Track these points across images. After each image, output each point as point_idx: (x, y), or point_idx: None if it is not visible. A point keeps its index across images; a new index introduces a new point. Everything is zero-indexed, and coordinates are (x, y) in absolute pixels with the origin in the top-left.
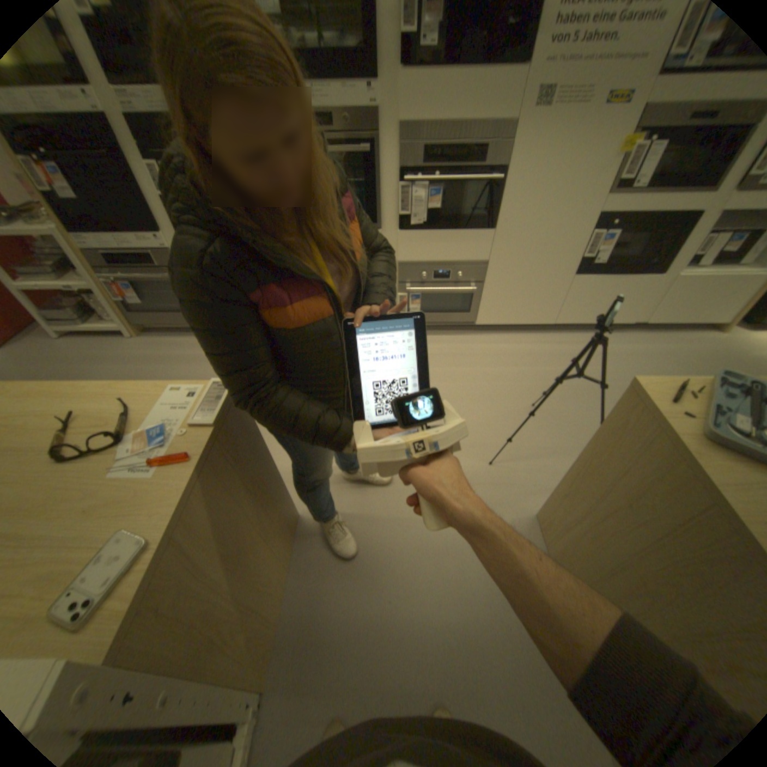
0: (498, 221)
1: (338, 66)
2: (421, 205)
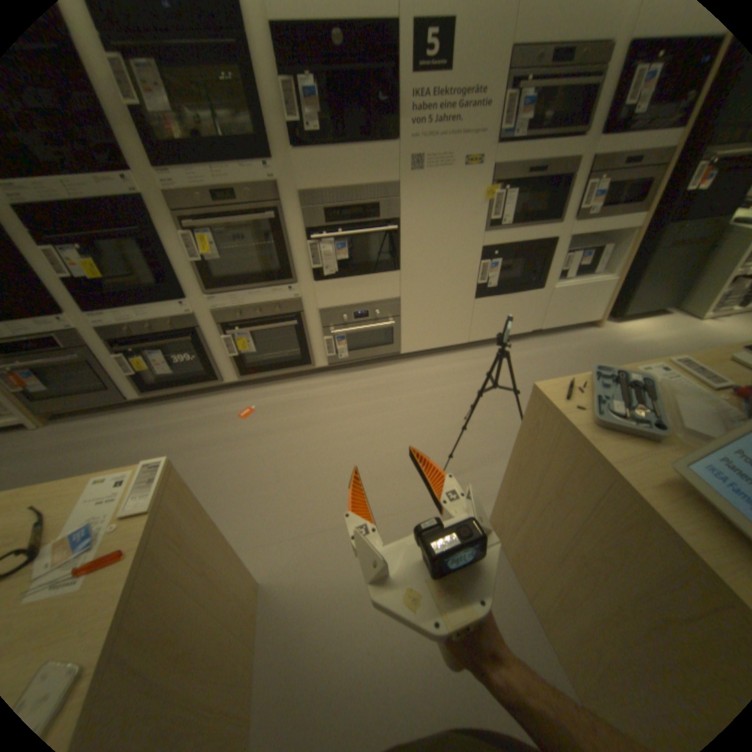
0: (401, 264)
1: (233, 150)
2: (330, 258)
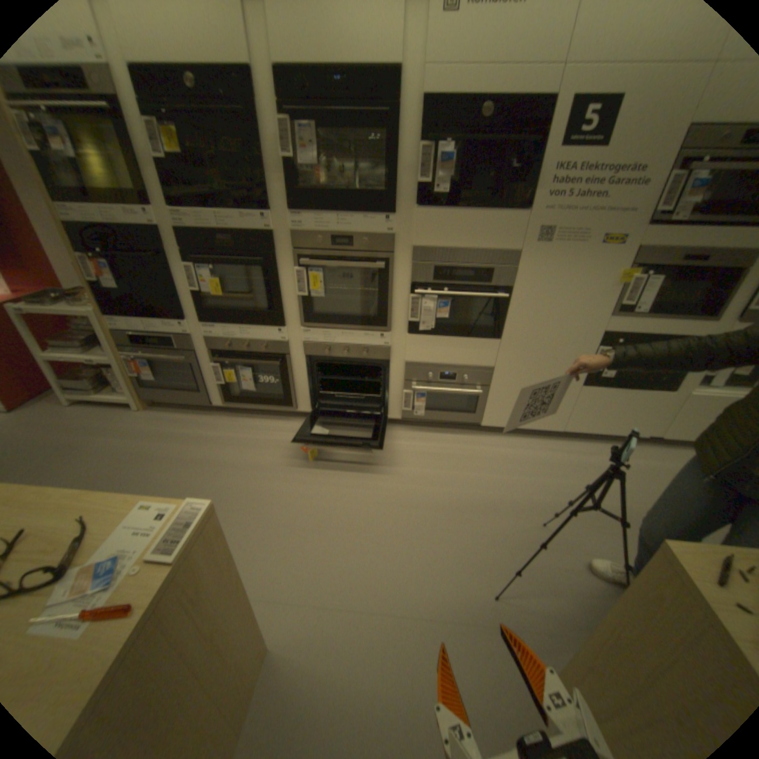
0: (504, 332)
1: (362, 202)
2: (430, 314)
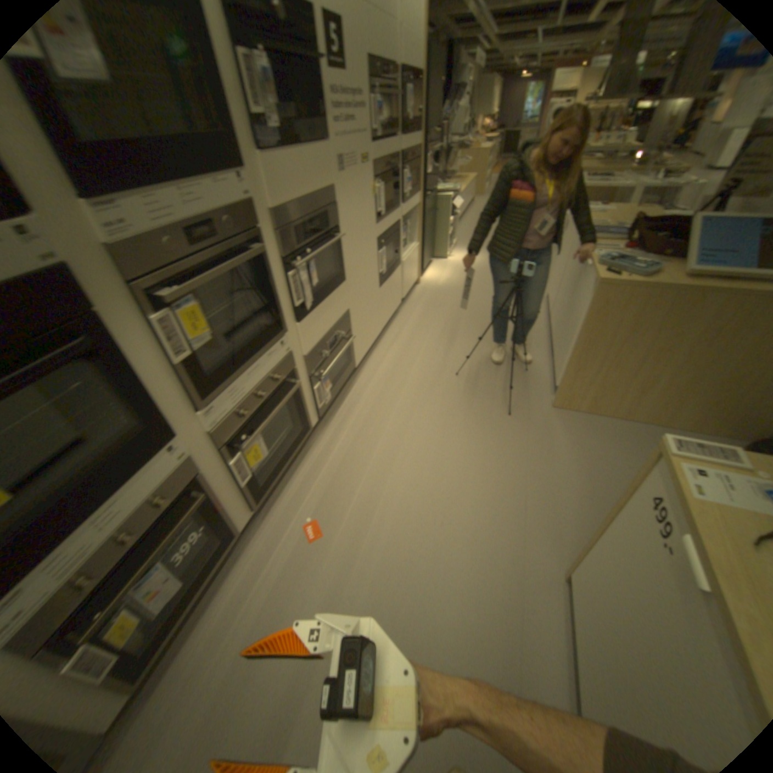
0: (345, 273)
1: (204, 154)
2: (307, 286)
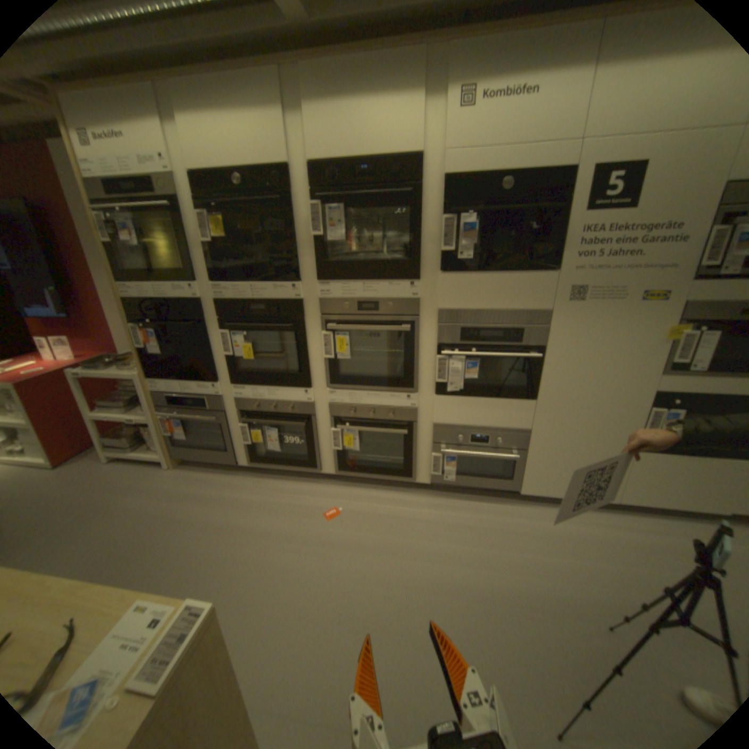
0: (540, 393)
1: (388, 270)
2: (458, 374)
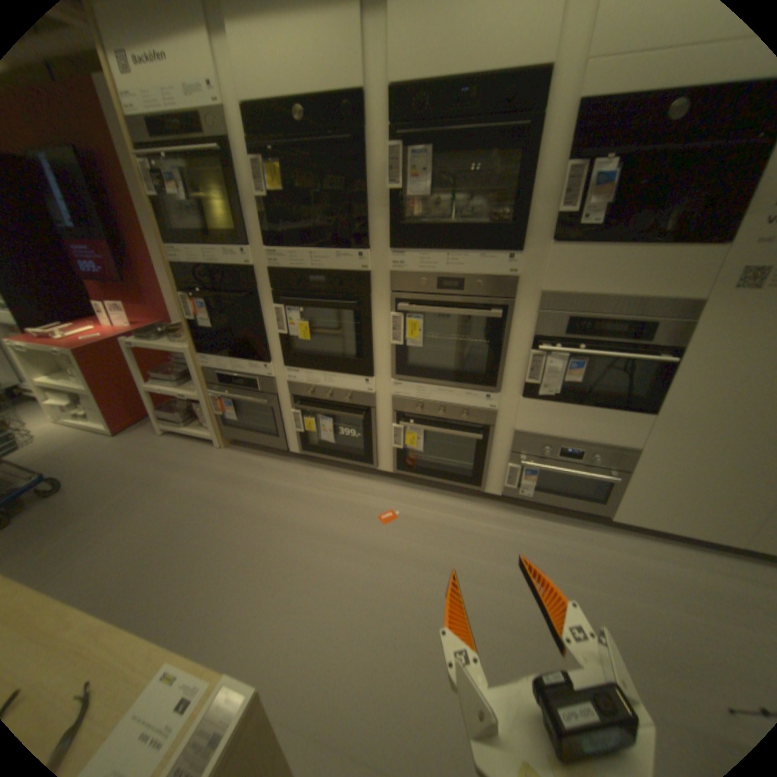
0: (666, 406)
1: (481, 237)
2: (557, 375)
